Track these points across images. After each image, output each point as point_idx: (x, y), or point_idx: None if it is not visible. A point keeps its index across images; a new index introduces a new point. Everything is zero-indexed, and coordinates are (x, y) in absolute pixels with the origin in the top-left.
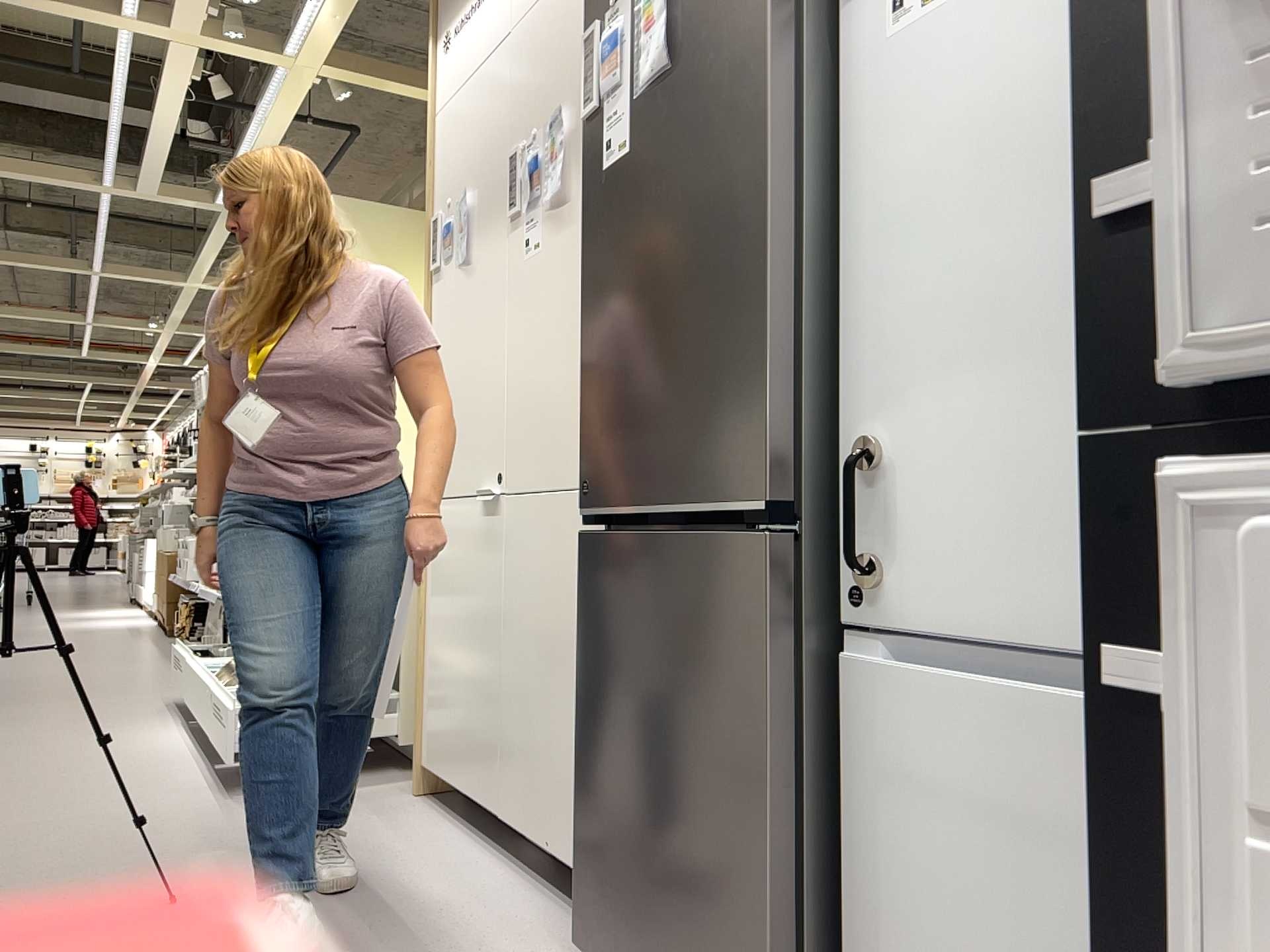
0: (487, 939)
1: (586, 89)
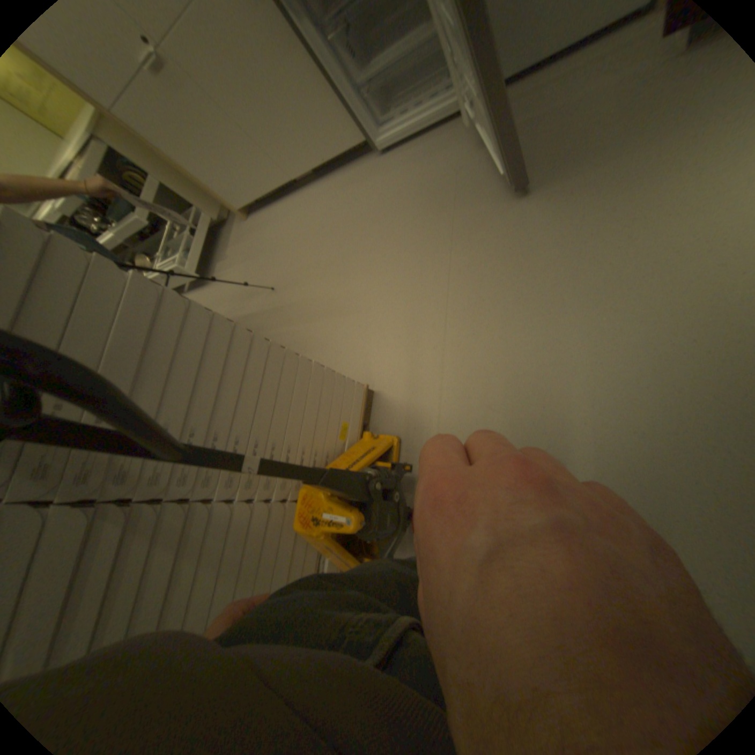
0: (347, 190)
1: None
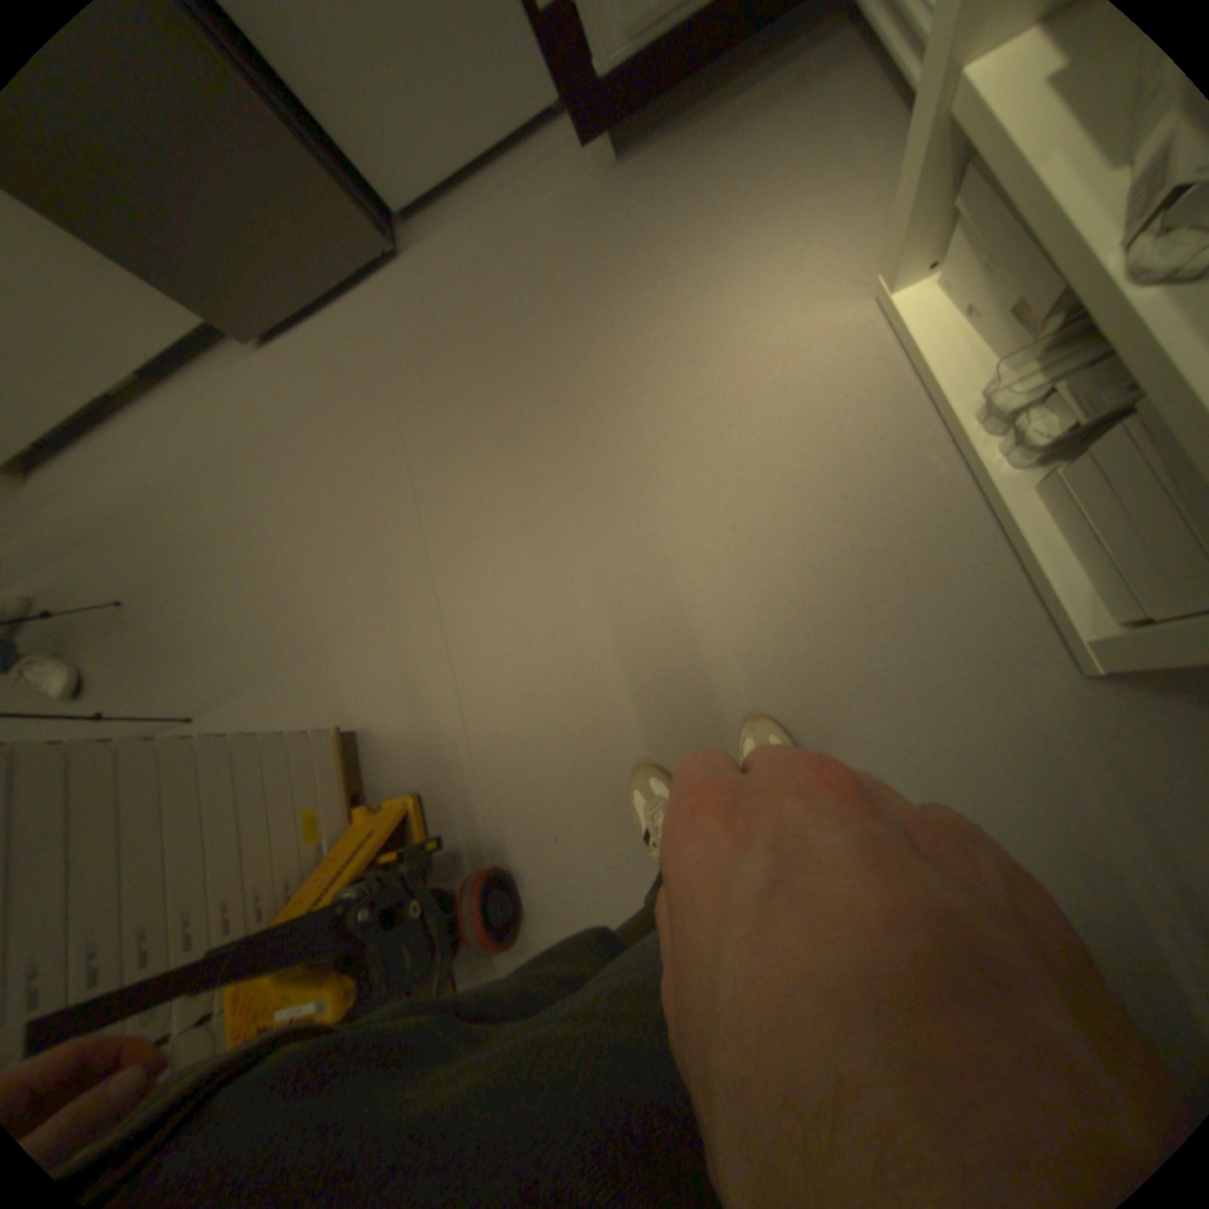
0: (213, 403)
1: None
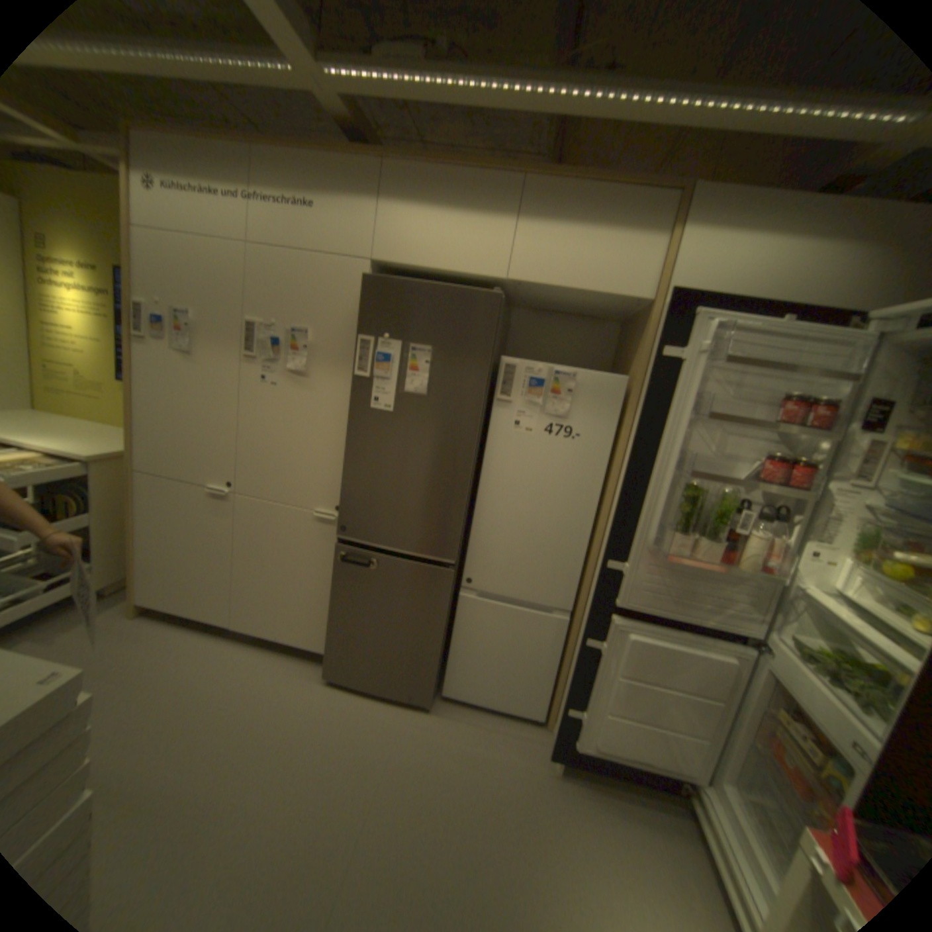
0: (274, 686)
1: (361, 362)
